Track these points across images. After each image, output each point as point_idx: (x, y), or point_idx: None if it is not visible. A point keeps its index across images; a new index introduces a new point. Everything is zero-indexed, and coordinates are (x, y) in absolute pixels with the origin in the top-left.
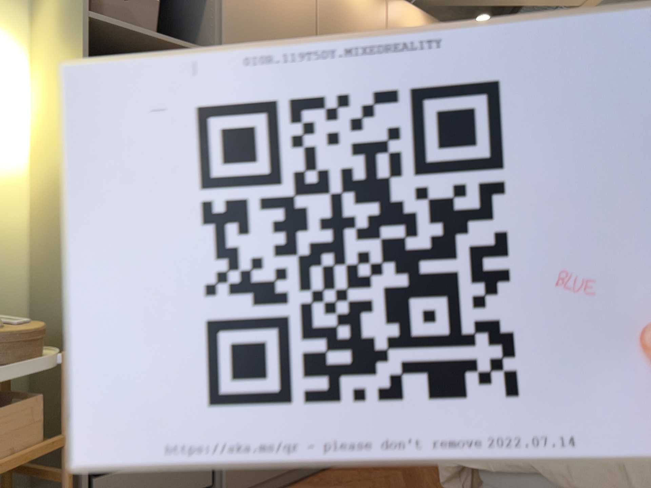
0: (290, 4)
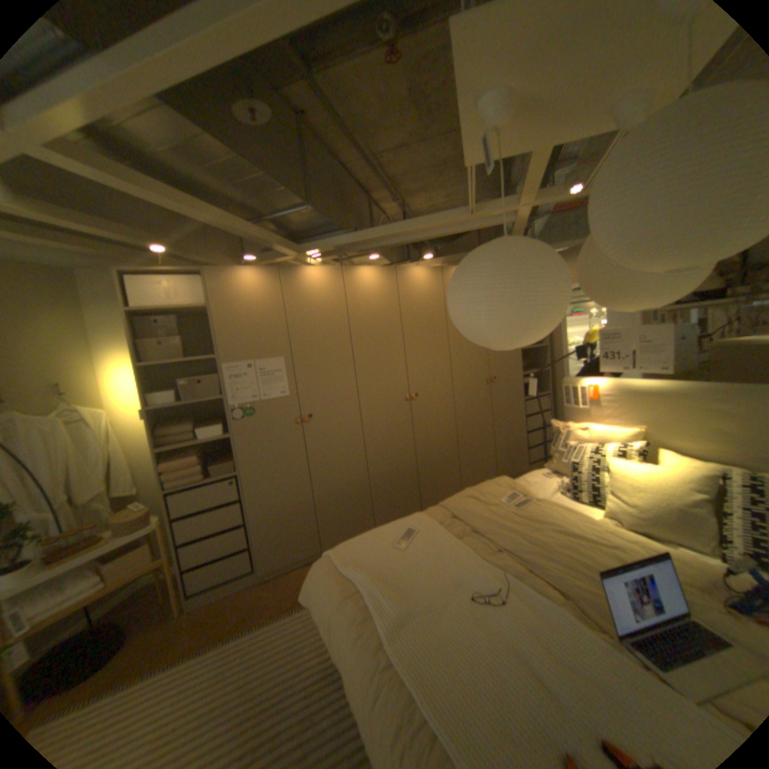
0: (266, 307)
